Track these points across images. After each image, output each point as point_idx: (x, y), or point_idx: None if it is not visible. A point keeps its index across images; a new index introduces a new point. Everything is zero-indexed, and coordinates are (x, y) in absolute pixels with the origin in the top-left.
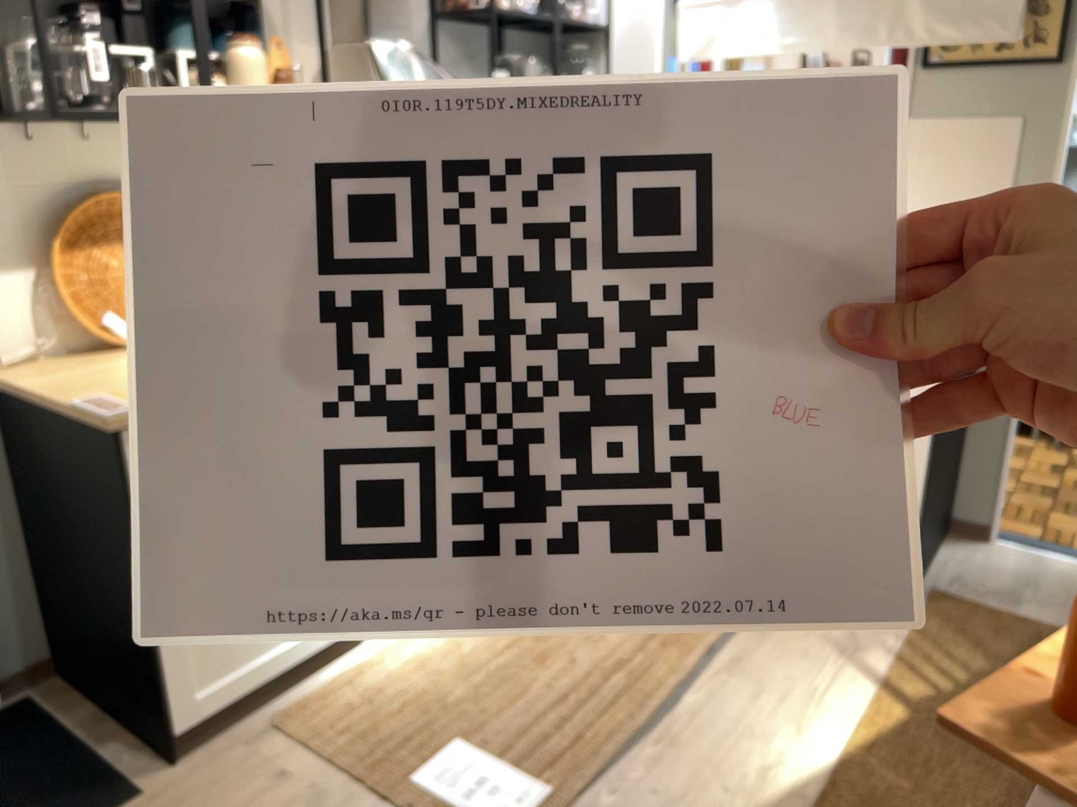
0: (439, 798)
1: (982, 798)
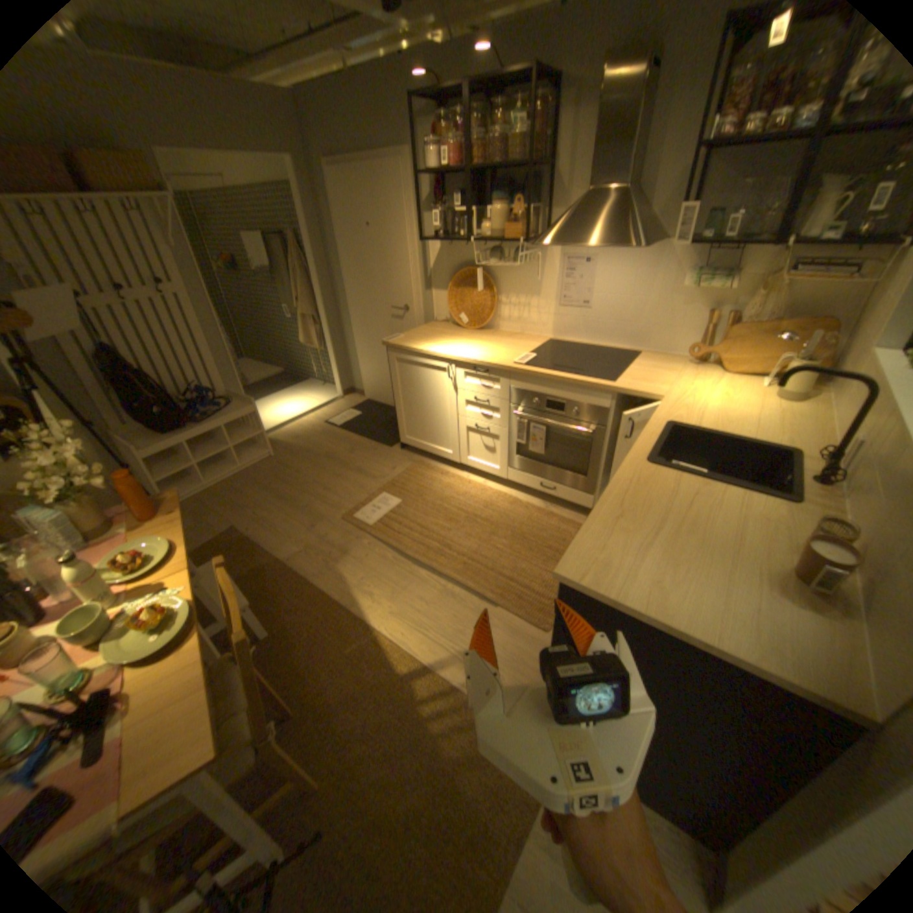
0: (375, 500)
1: (326, 680)
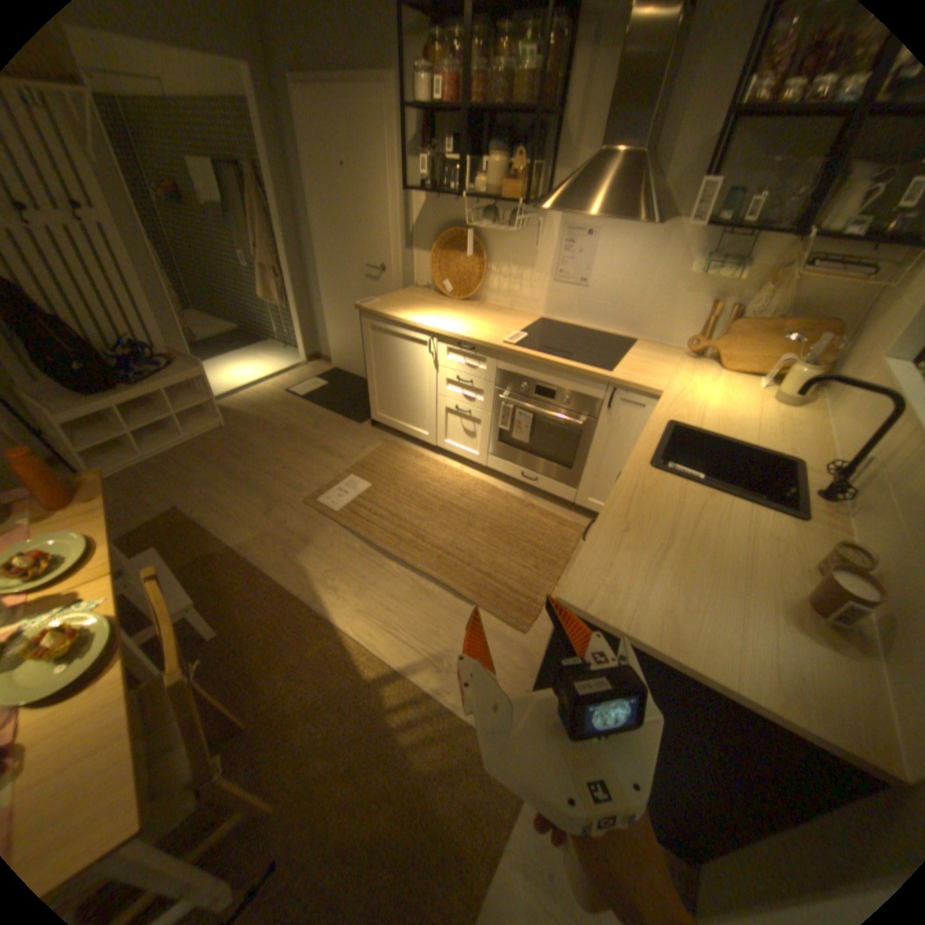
0: (342, 483)
1: (284, 688)
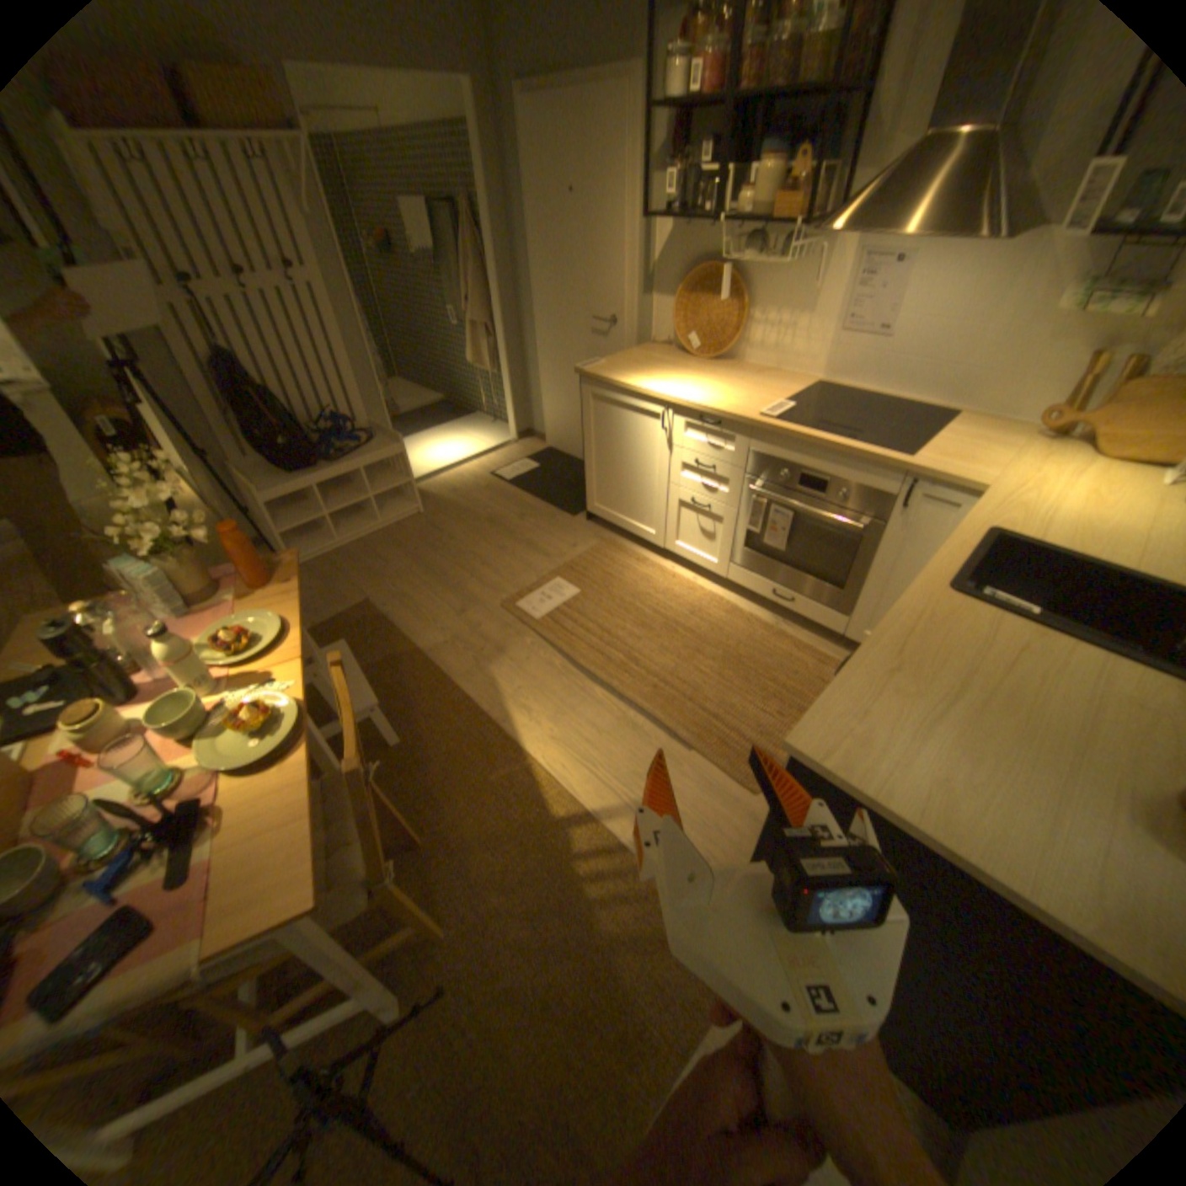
0: (545, 586)
1: (464, 810)
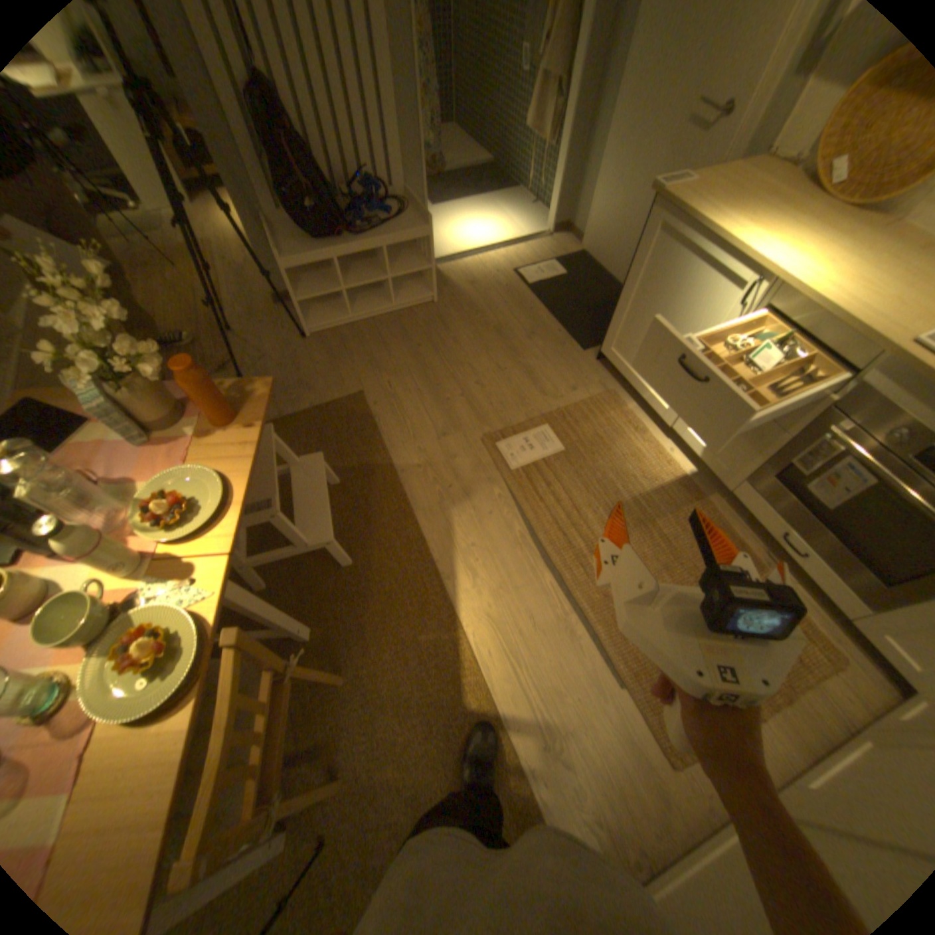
0: (532, 431)
1: (388, 666)
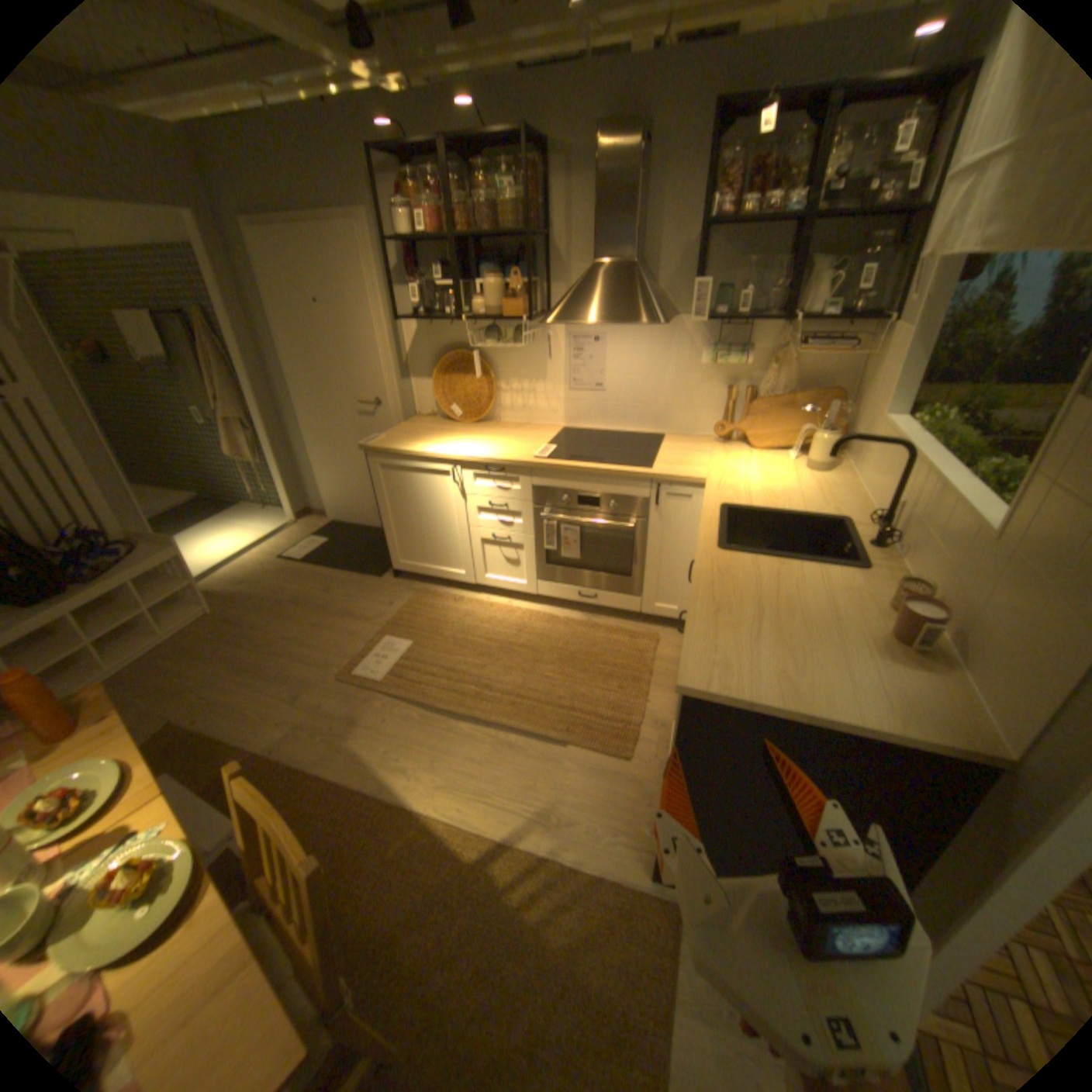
0: (376, 647)
1: (372, 900)
